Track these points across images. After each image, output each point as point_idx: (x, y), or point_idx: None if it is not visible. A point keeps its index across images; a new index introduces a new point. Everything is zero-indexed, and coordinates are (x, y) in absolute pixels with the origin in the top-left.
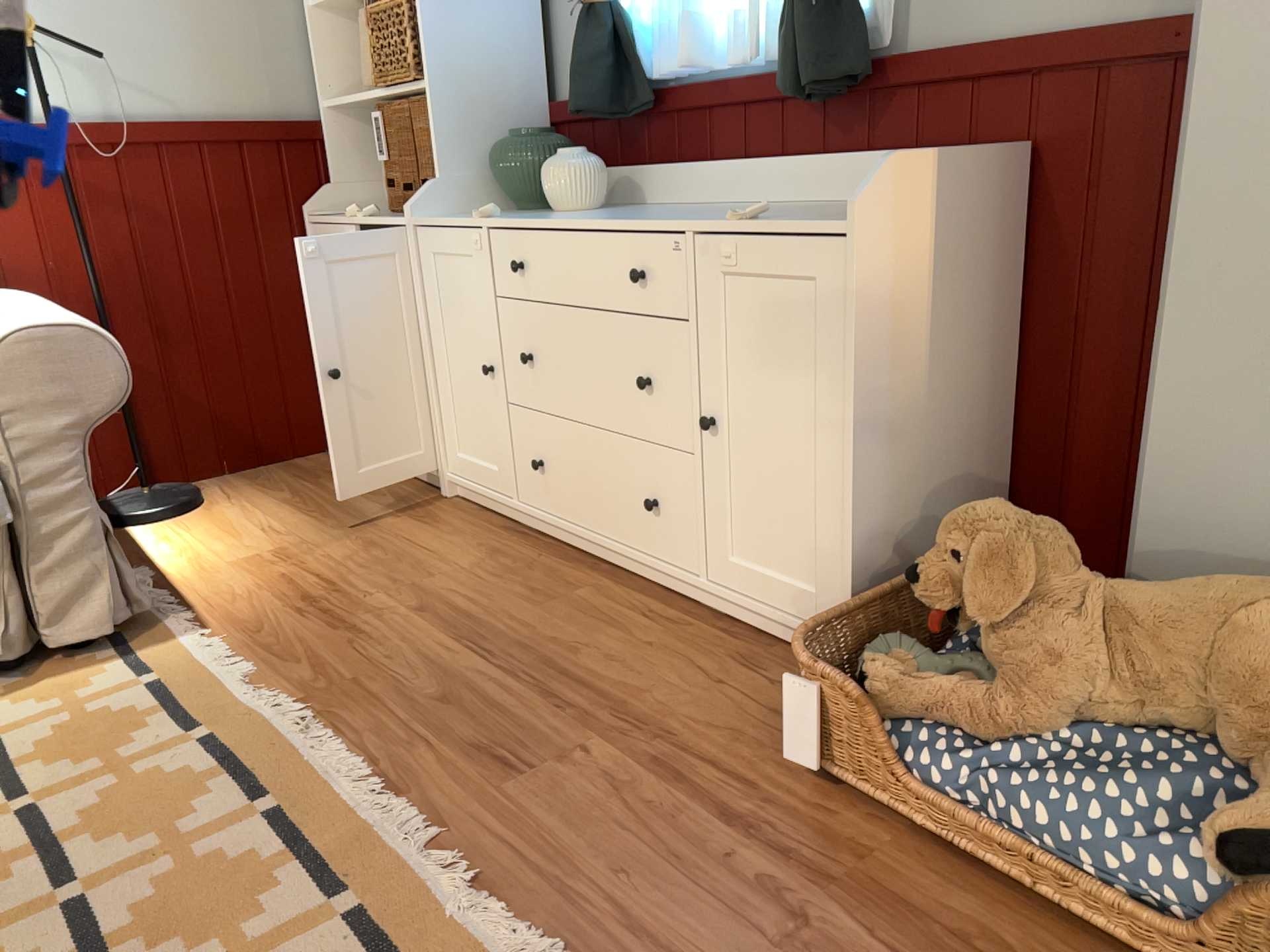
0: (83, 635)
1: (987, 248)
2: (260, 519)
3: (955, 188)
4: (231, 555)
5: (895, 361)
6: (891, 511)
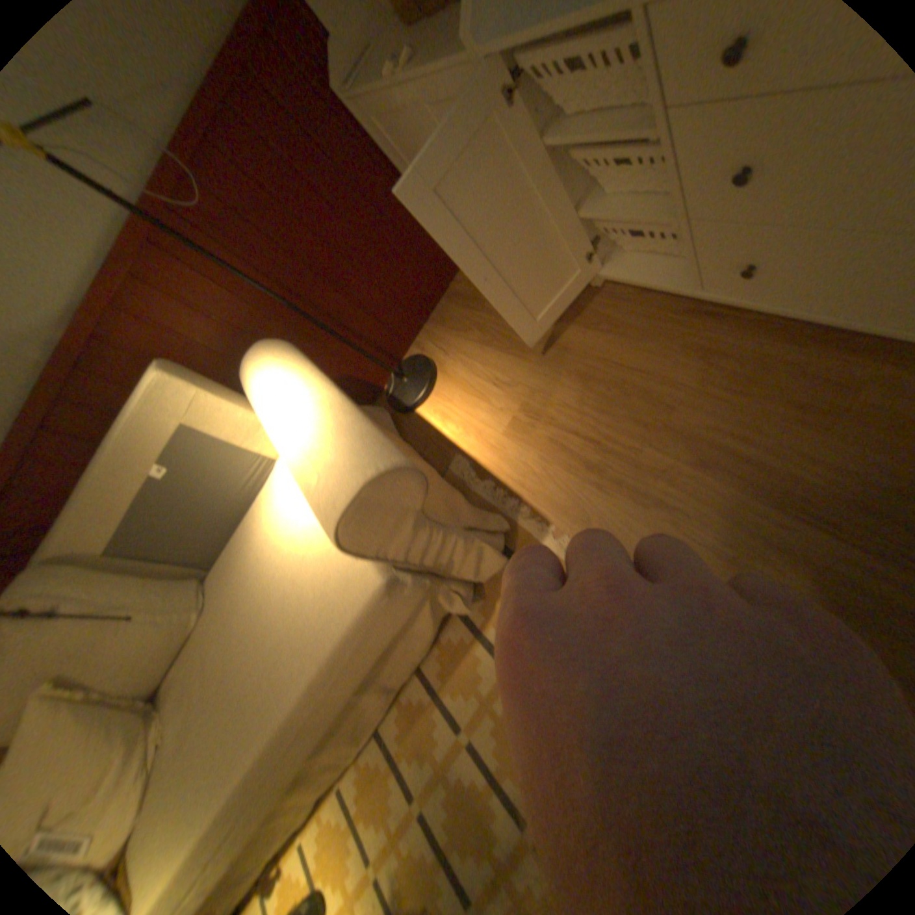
0: (493, 568)
1: None
2: (483, 370)
3: None
4: (497, 422)
5: None
6: None
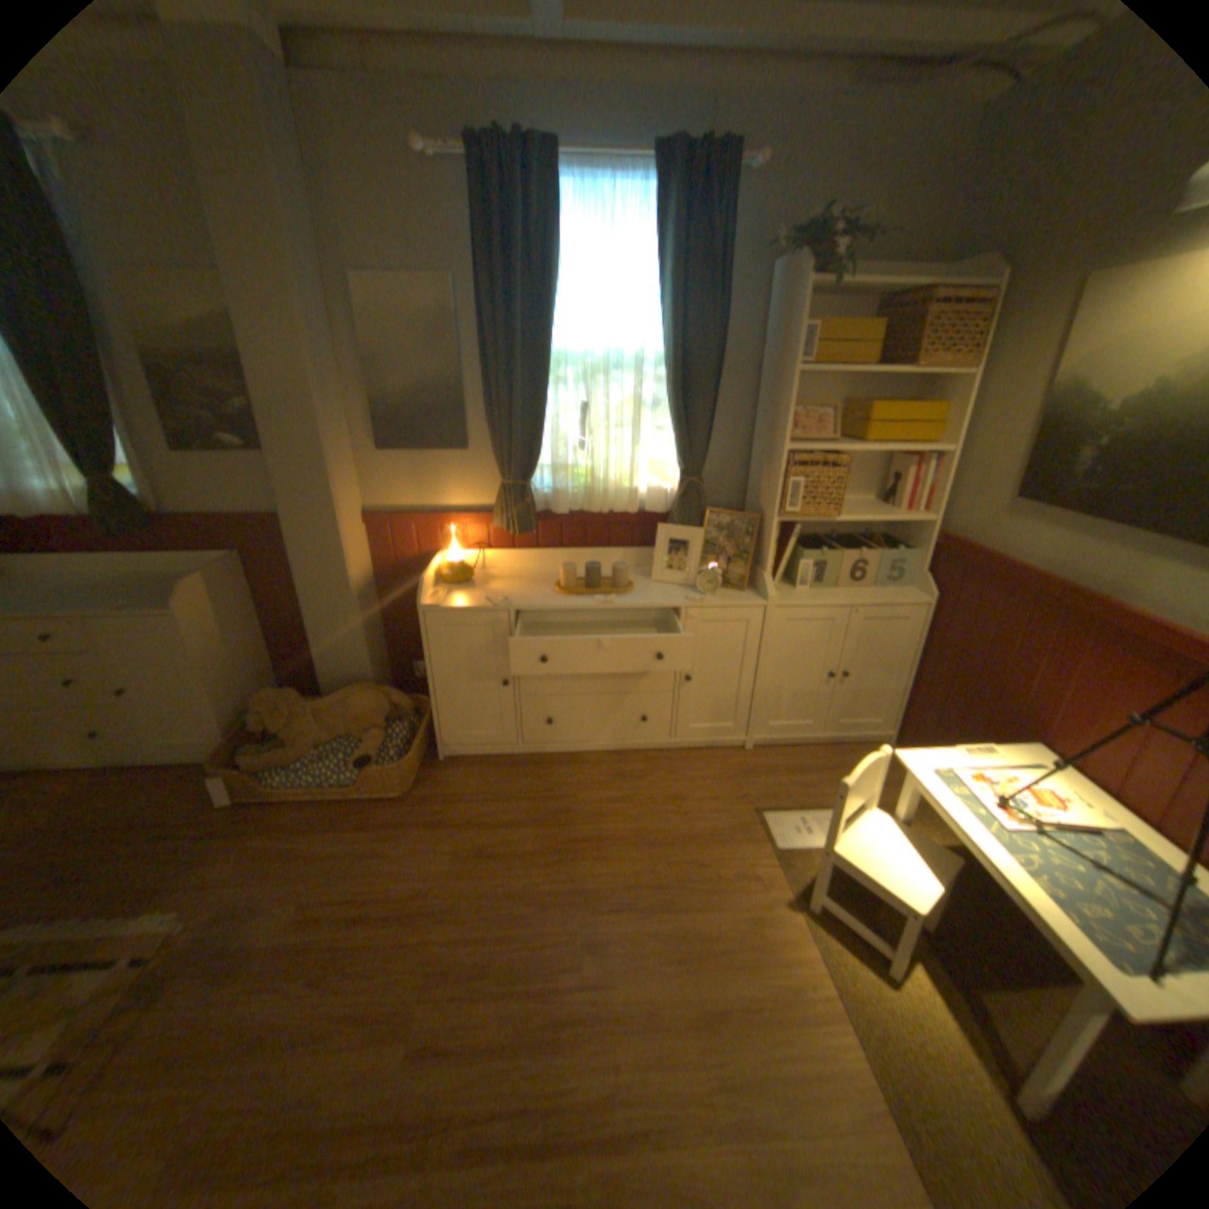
0: None
1: (233, 593)
2: None
3: (212, 580)
4: None
5: (209, 650)
6: (226, 701)
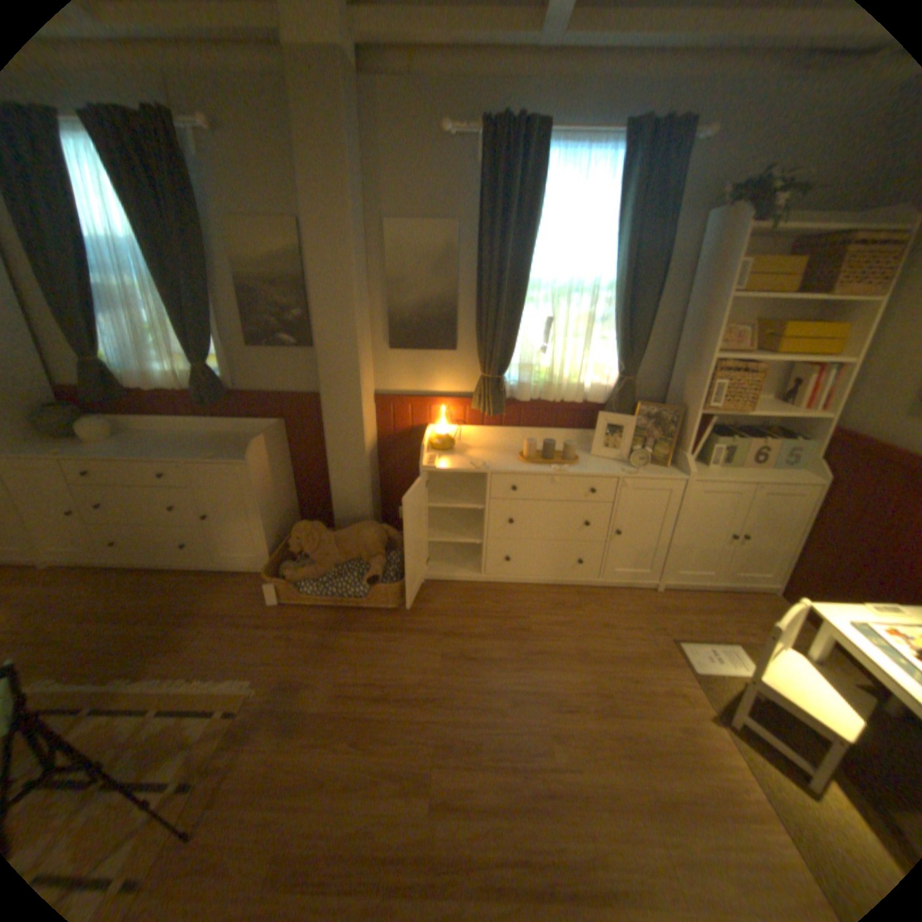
0: None
1: (280, 449)
2: None
3: (269, 439)
4: None
5: (265, 490)
6: (272, 528)
